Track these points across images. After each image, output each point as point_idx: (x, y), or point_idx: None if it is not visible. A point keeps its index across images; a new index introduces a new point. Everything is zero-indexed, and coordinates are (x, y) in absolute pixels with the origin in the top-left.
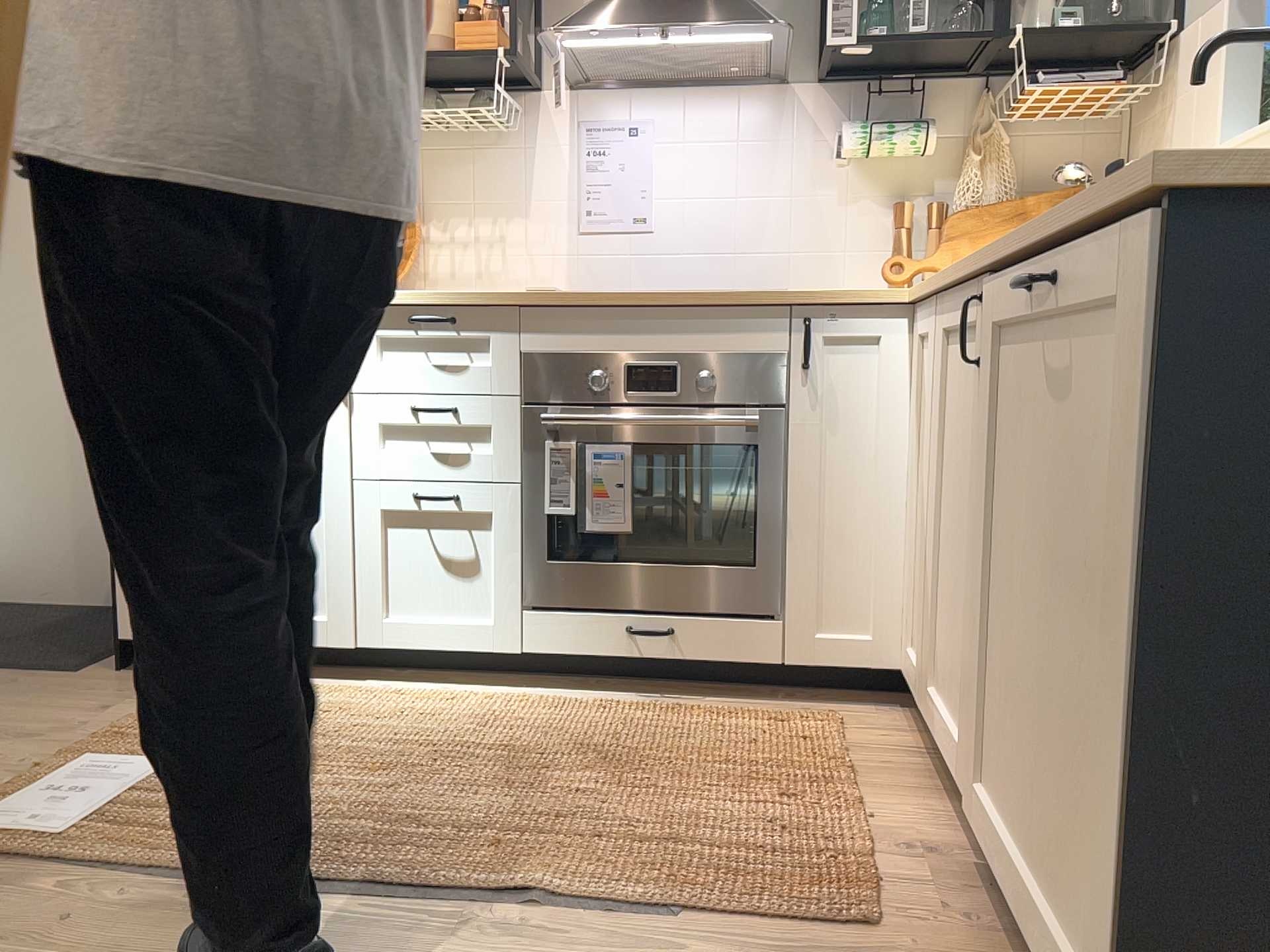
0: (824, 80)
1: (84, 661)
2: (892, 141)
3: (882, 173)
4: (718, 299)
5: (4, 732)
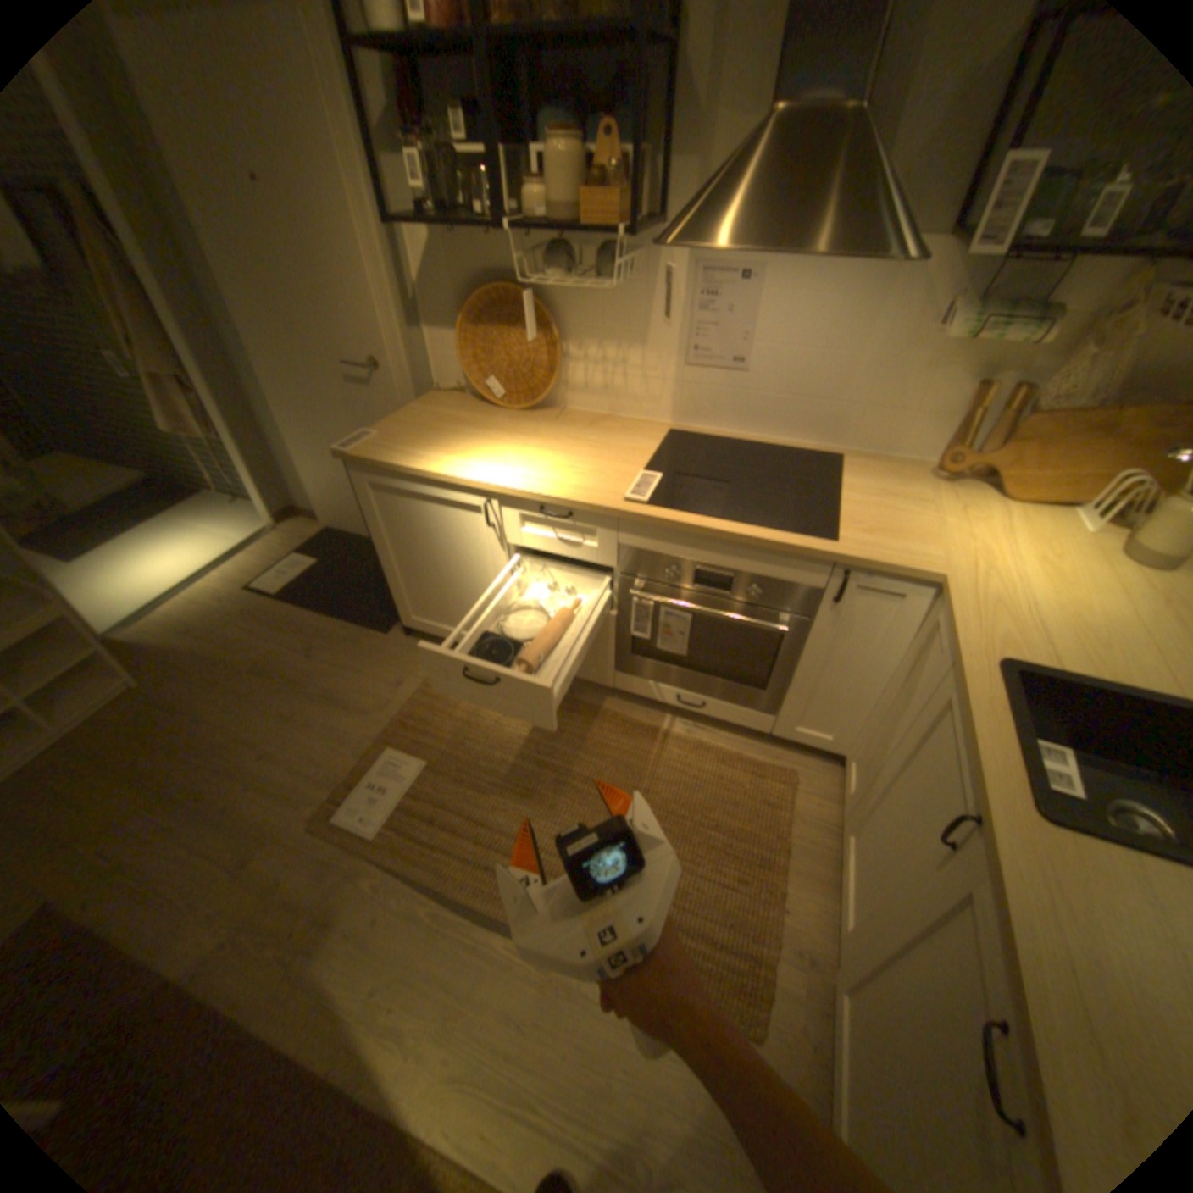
0: (961, 232)
1: (389, 621)
2: (1007, 333)
3: (986, 342)
4: (773, 547)
5: (350, 701)
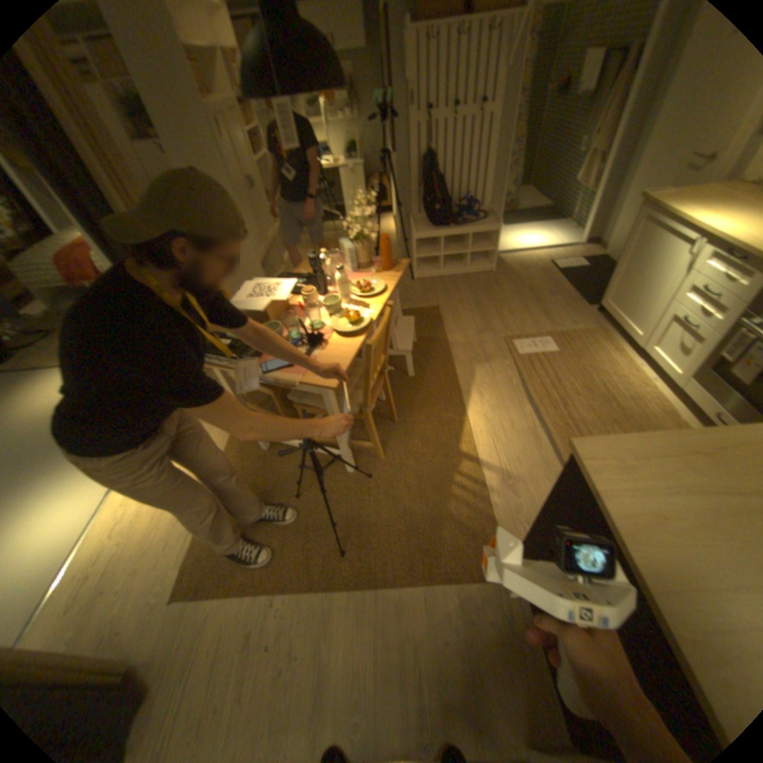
0: None
1: (595, 302)
2: None
3: None
4: None
5: (551, 317)
